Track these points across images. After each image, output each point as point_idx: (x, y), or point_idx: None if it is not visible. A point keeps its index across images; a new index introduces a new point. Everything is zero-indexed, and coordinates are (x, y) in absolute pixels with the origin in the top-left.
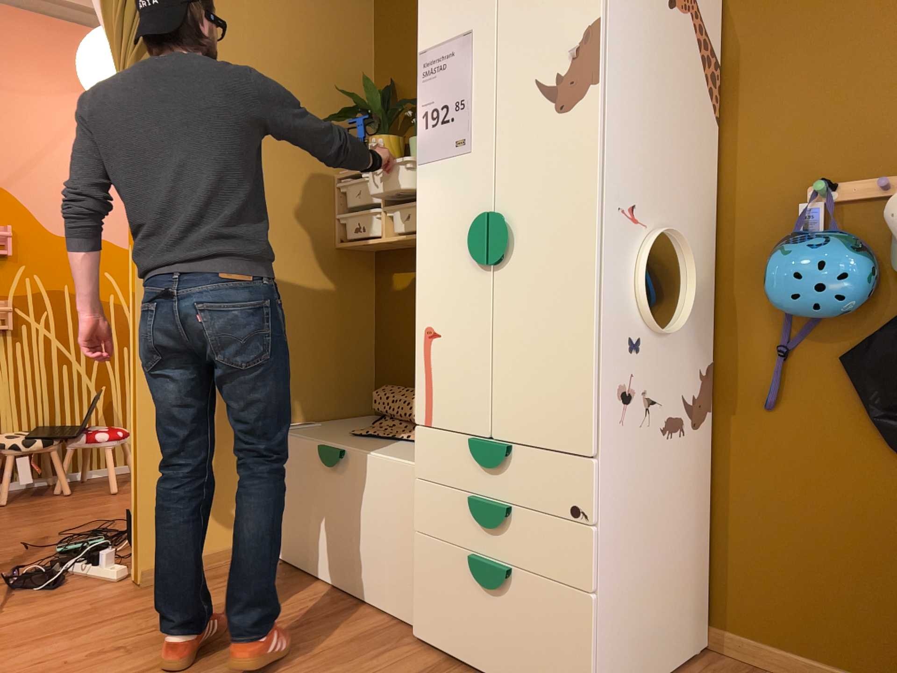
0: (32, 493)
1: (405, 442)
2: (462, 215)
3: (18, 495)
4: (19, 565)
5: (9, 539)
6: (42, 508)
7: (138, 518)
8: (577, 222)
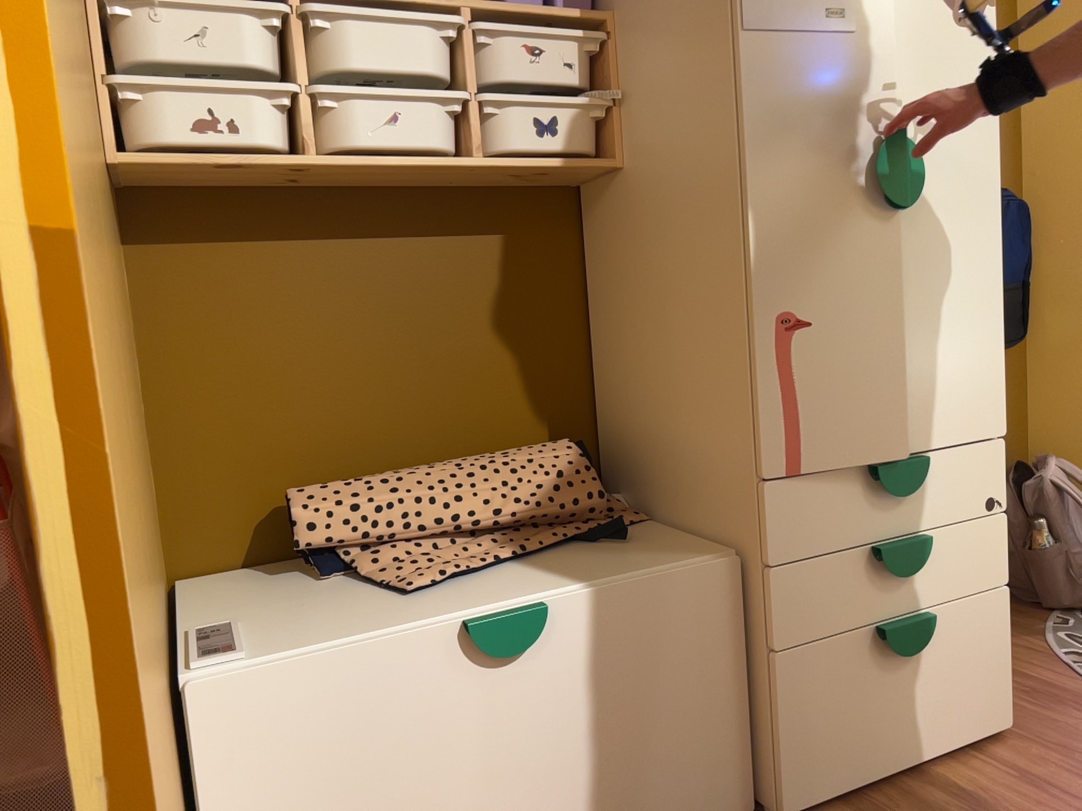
0: None
1: (530, 557)
2: (835, 136)
3: None
4: None
5: None
6: None
7: None
8: (981, 166)
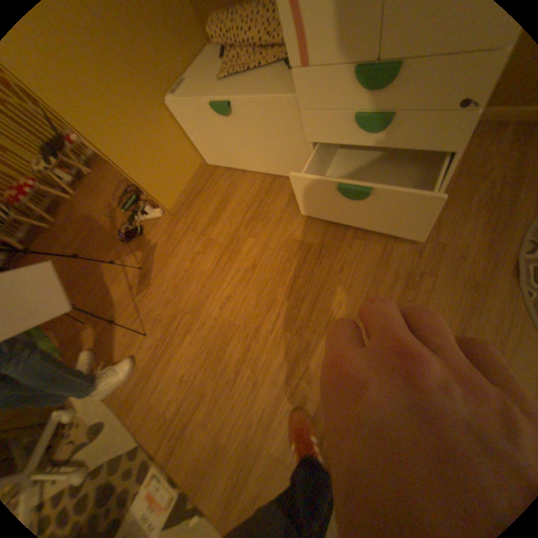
0: (76, 178)
1: (259, 67)
2: None
3: (71, 183)
4: (116, 226)
5: (97, 212)
6: (89, 186)
7: (148, 191)
8: None
